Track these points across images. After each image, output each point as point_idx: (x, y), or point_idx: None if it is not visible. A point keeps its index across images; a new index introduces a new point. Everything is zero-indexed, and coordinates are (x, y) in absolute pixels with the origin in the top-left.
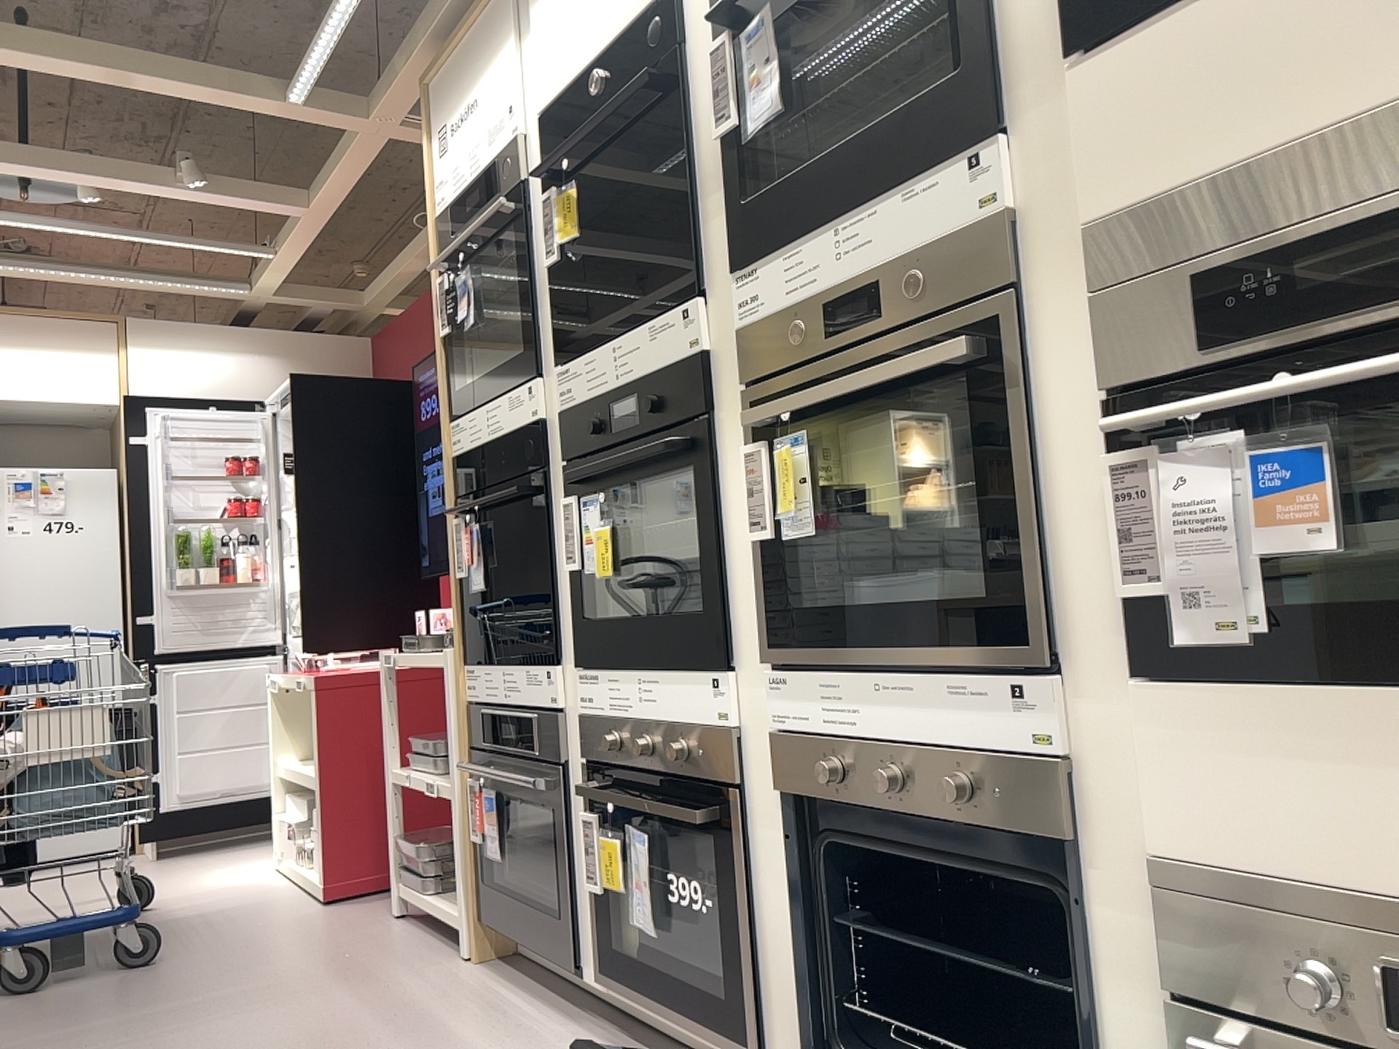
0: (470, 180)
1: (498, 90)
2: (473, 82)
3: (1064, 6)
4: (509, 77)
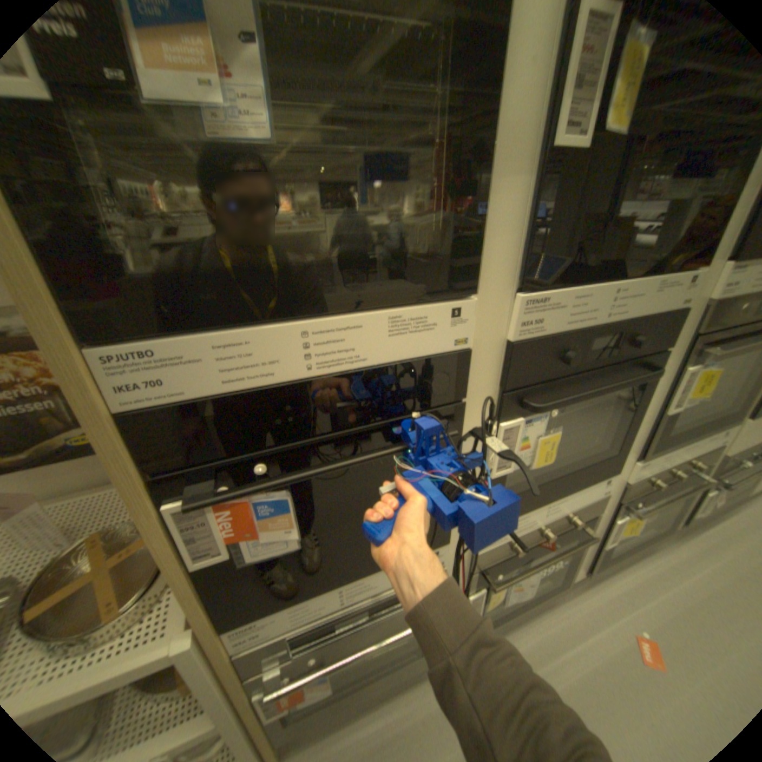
0: None
1: None
2: None
3: None
4: None
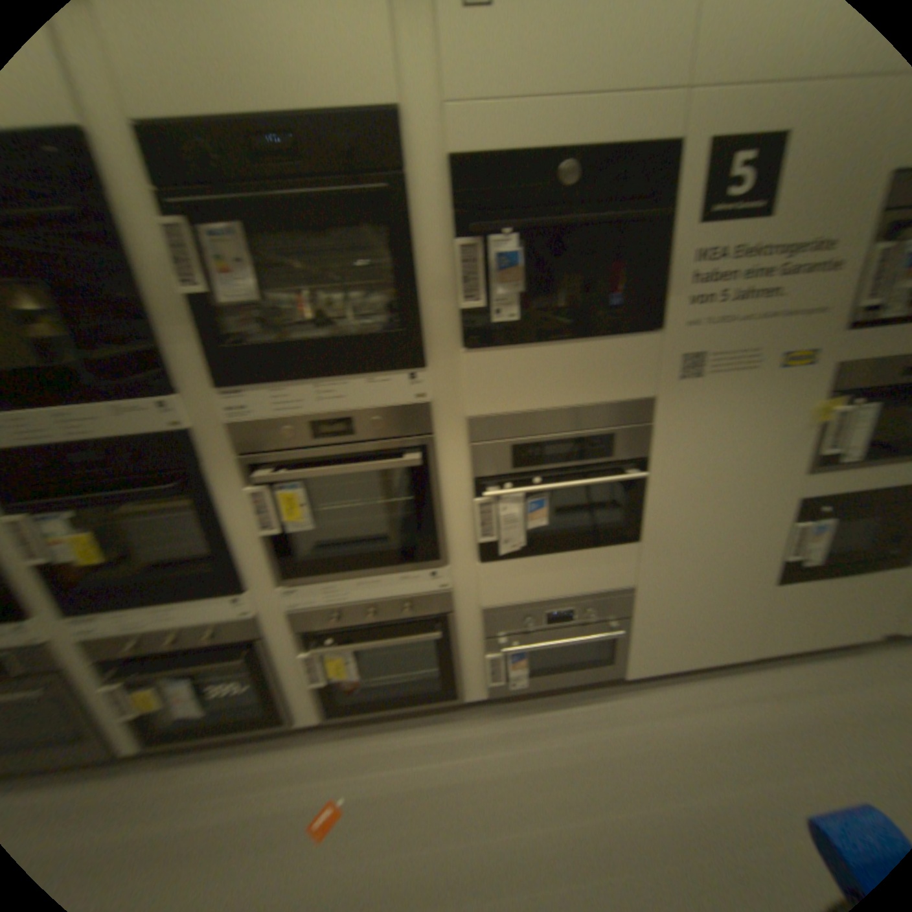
0: None
1: None
2: None
3: (461, 324)
4: None
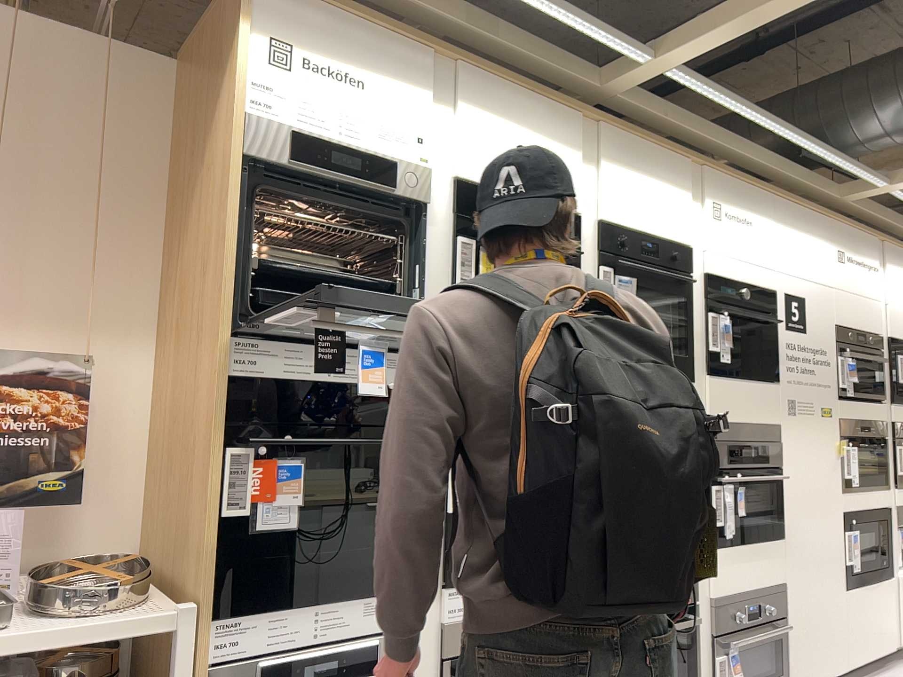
0: (344, 138)
1: (406, 111)
2: (363, 65)
3: (709, 359)
4: (426, 118)
